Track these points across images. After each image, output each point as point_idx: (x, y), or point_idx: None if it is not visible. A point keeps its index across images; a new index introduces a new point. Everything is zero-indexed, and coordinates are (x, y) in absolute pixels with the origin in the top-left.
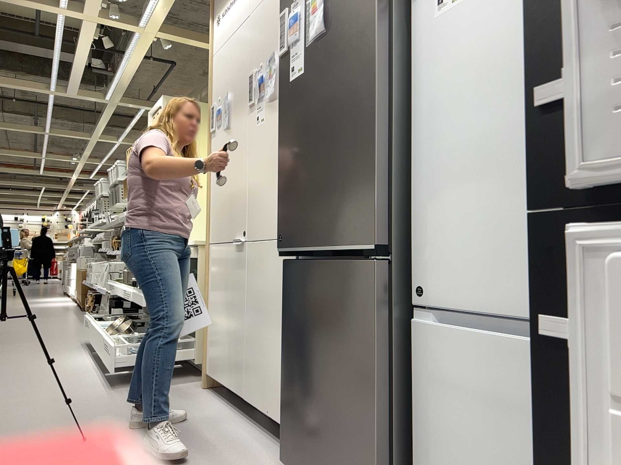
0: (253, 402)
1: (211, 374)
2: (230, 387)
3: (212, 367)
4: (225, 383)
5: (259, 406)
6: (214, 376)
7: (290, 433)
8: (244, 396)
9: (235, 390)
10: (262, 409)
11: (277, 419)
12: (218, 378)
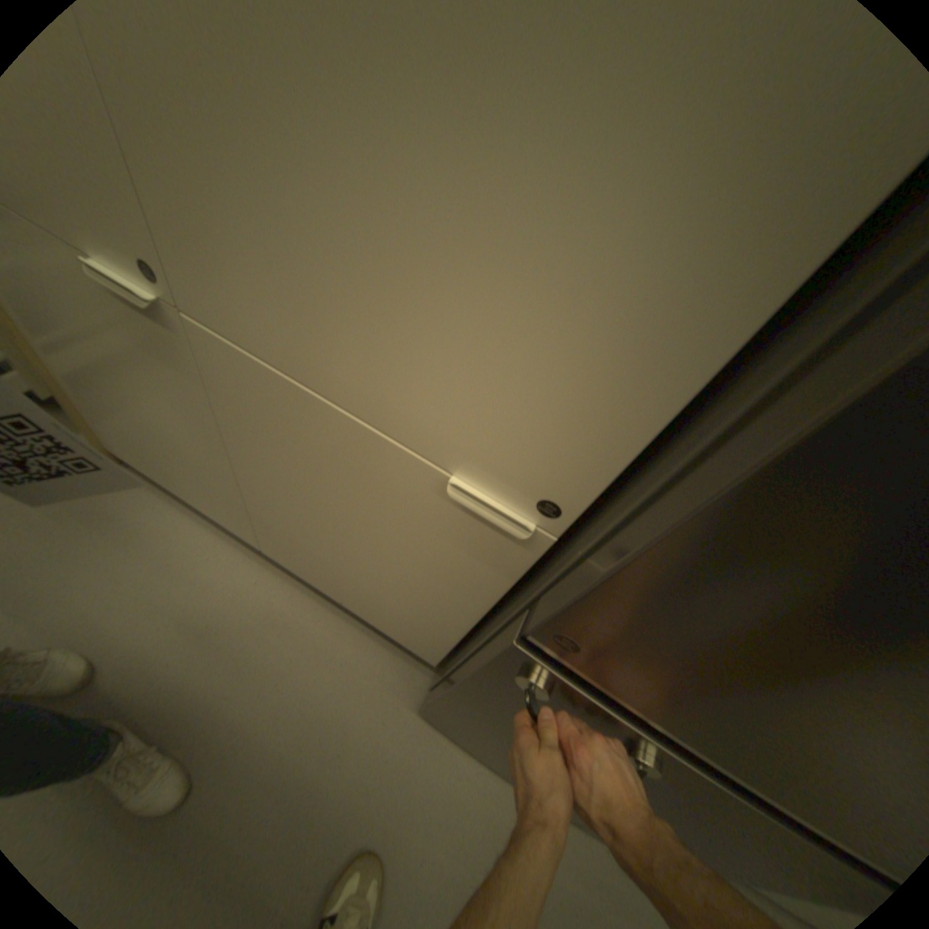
0: (291, 569)
1: (129, 461)
2: (208, 514)
3: (124, 453)
4: (186, 499)
5: (313, 583)
6: (140, 468)
7: (439, 700)
8: (261, 548)
9: (230, 528)
10: (323, 590)
11: (371, 622)
12: (157, 480)
